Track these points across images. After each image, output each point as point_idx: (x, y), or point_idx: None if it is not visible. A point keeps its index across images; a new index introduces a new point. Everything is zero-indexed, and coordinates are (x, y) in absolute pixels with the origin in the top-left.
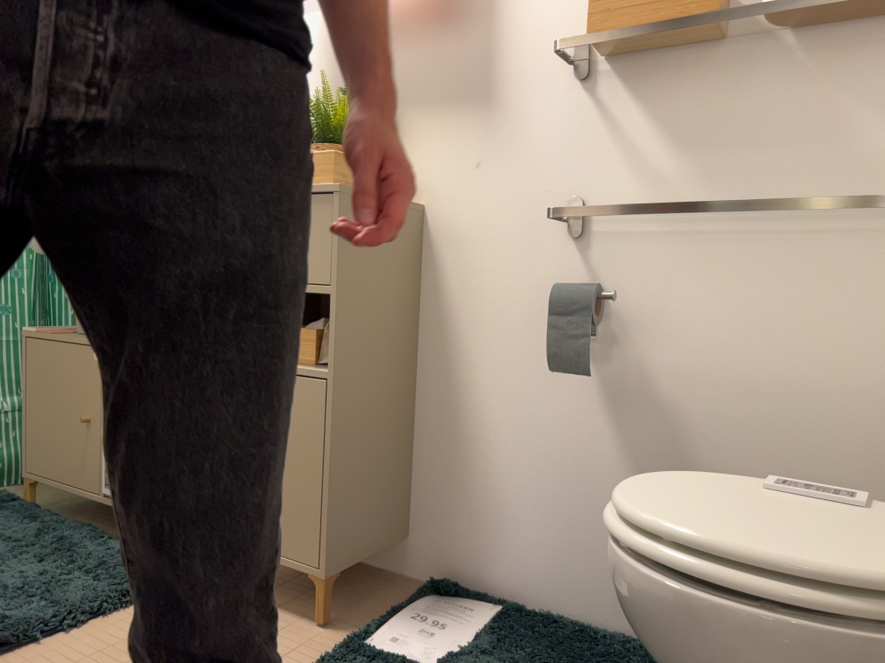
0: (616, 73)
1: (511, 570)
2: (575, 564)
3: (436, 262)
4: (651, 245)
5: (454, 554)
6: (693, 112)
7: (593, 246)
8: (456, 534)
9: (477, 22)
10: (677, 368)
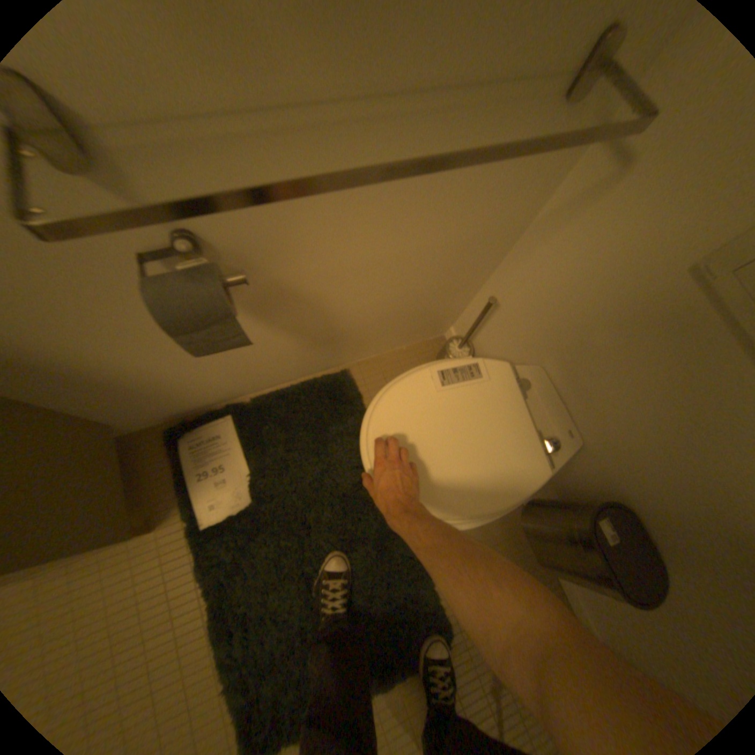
0: None
1: (216, 395)
2: (260, 375)
3: None
4: (243, 153)
5: (164, 410)
6: None
7: (131, 171)
8: (156, 407)
9: None
10: (310, 270)
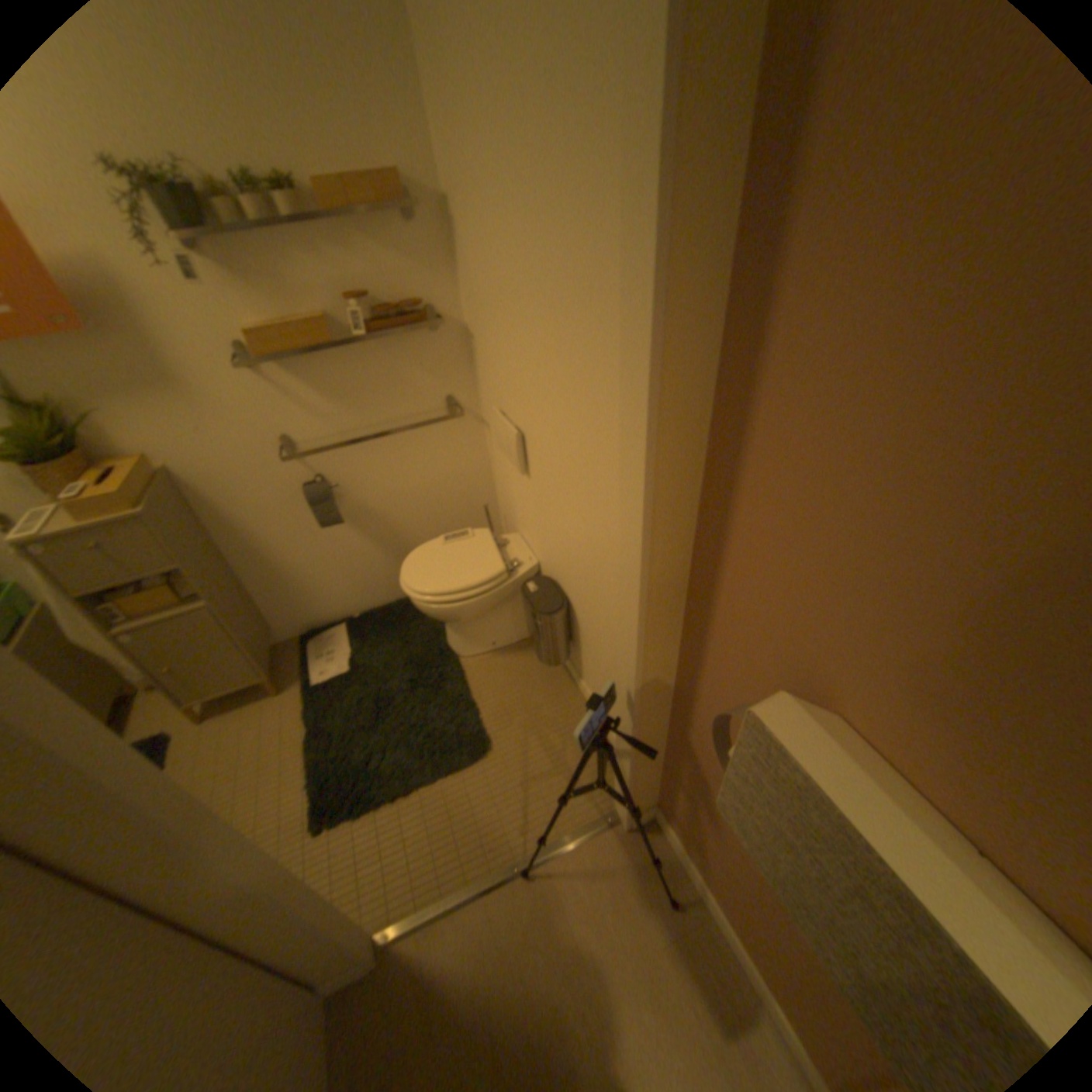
0: (270, 362)
1: (335, 609)
2: (363, 590)
3: (197, 497)
4: (337, 450)
5: (301, 620)
6: (329, 380)
7: (304, 459)
8: (297, 613)
9: (127, 332)
10: (373, 498)
